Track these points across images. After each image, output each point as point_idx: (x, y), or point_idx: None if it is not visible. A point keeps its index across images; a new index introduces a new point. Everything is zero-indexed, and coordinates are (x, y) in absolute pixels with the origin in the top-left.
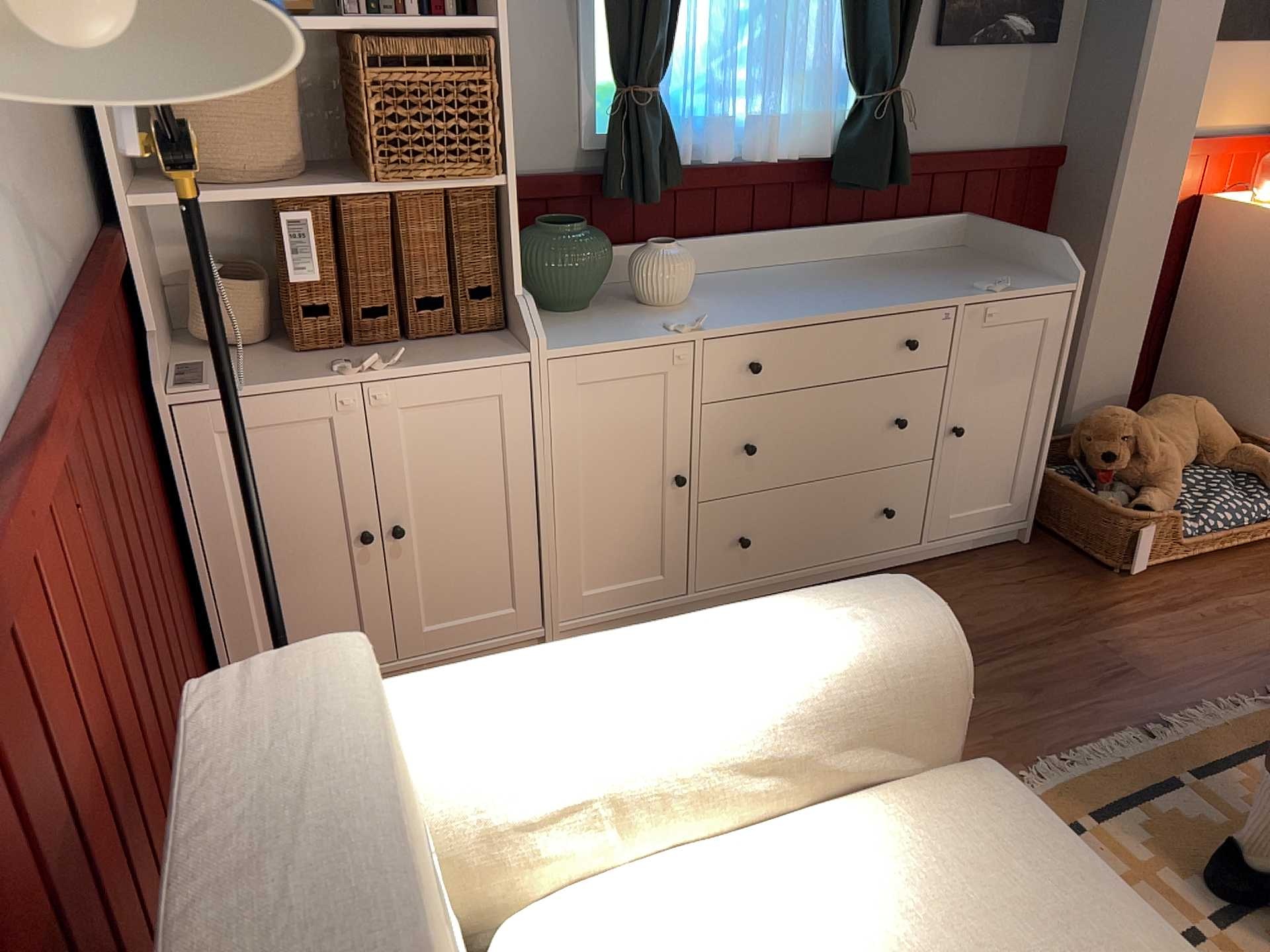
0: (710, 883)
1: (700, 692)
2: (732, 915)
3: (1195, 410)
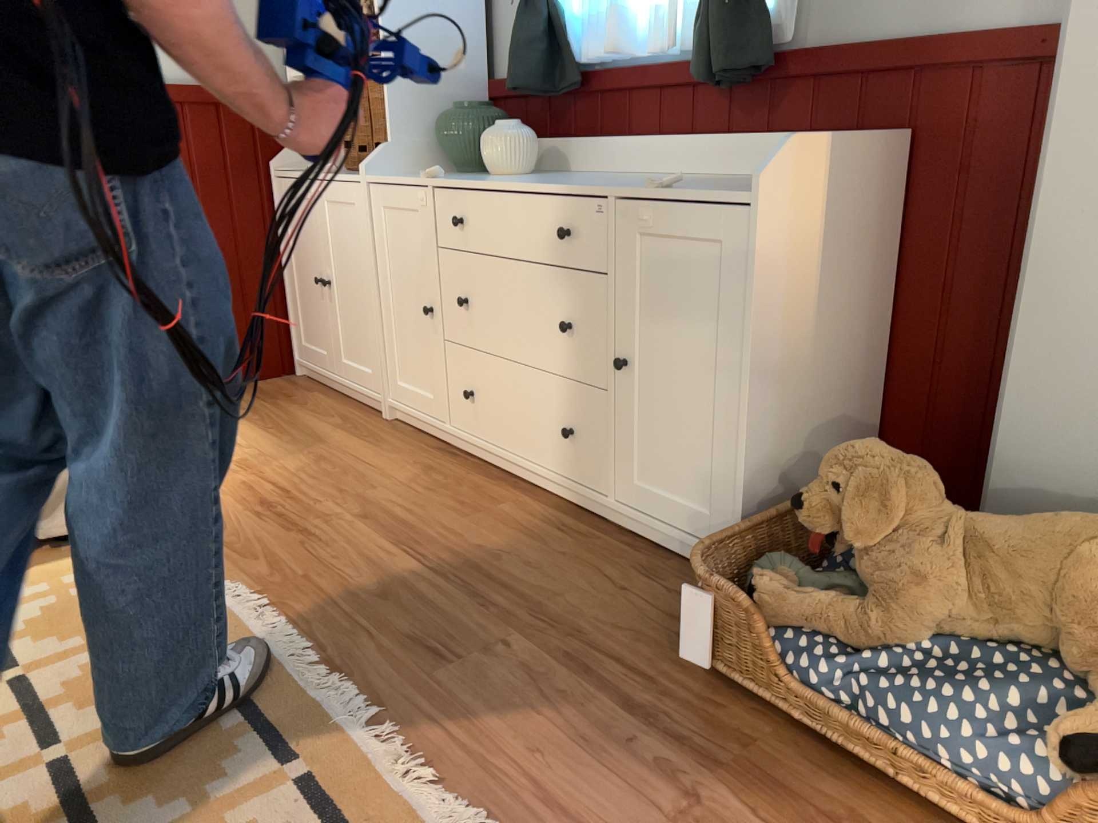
0: None
1: None
2: None
3: (1092, 542)
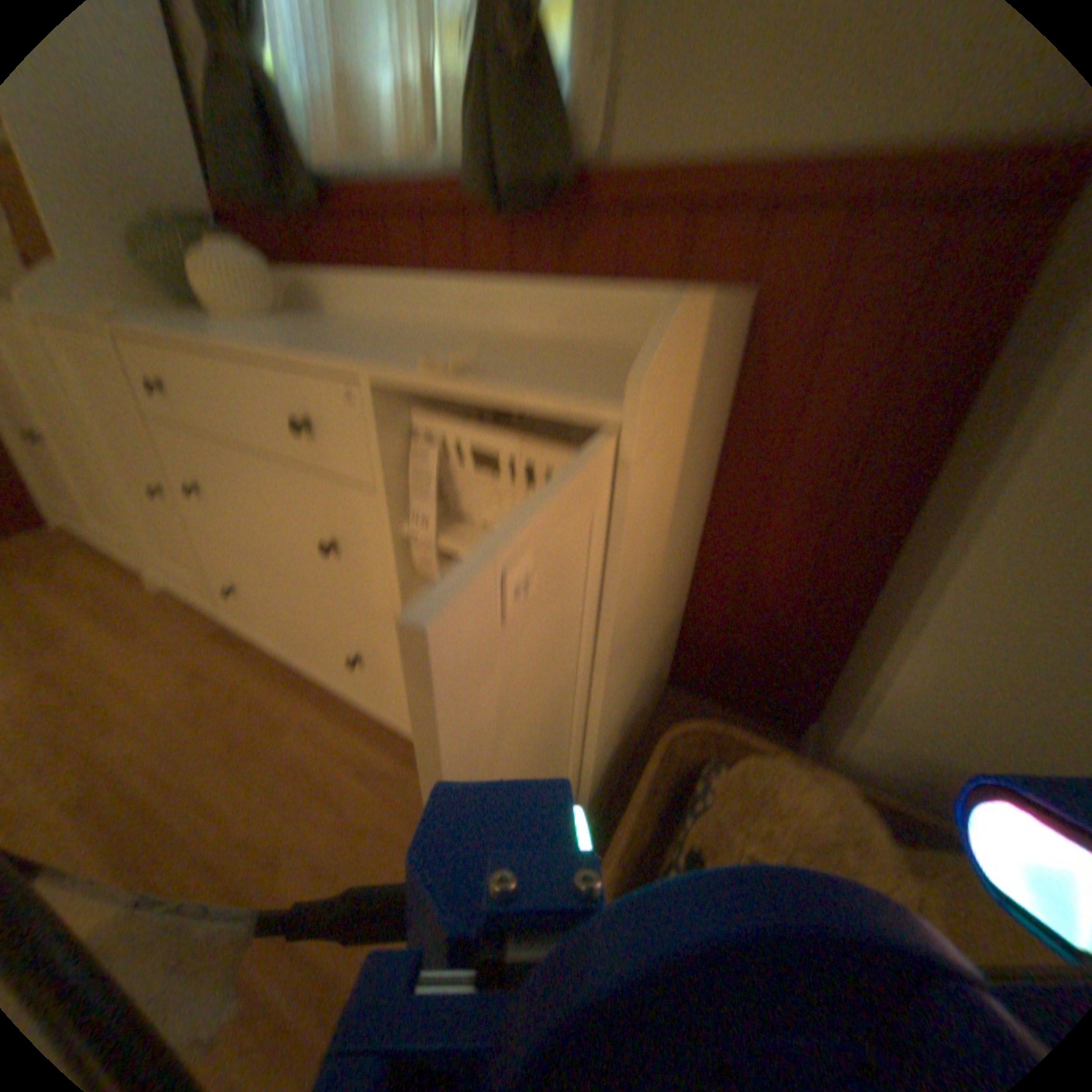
0: None
1: None
2: None
3: None
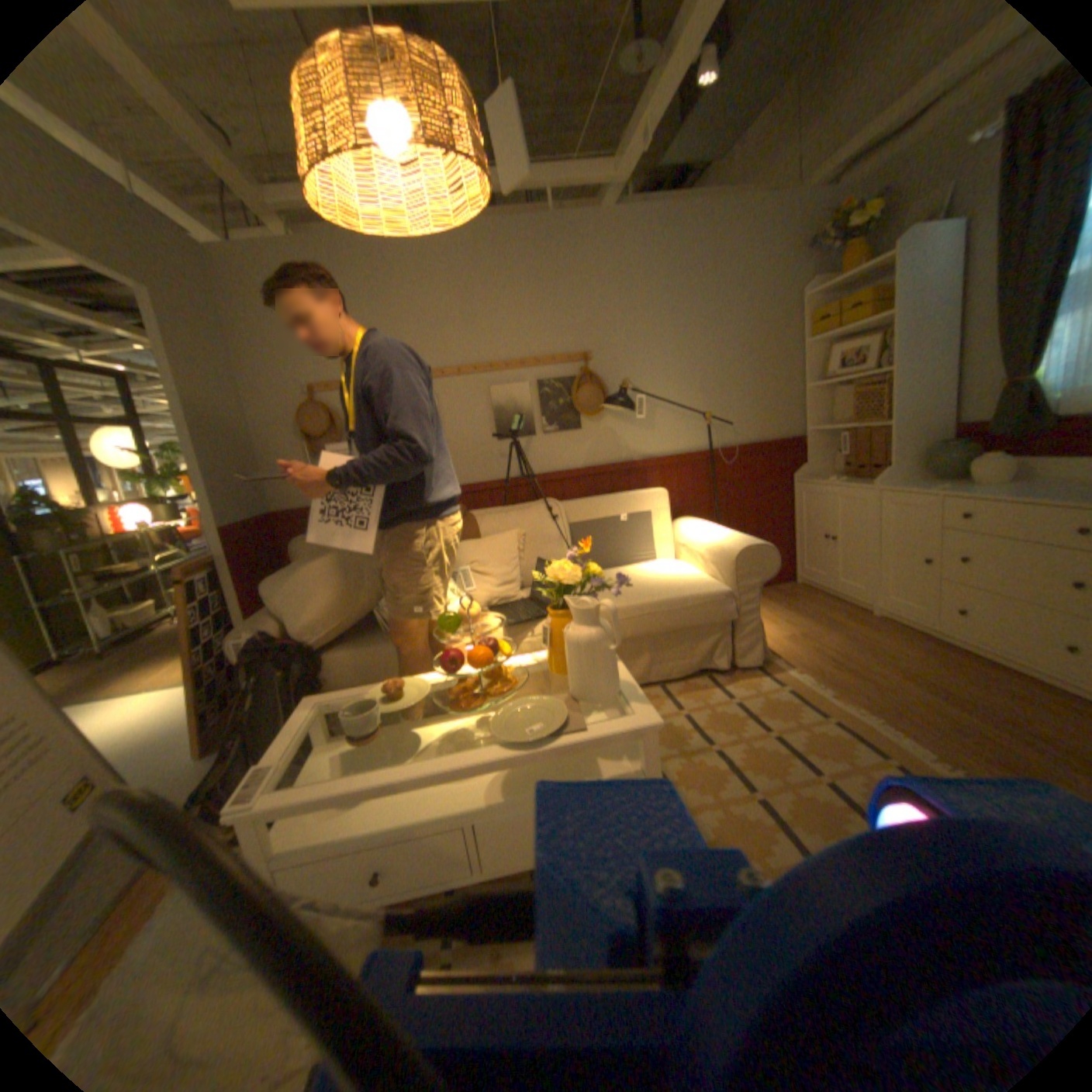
0: (682, 567)
1: (706, 535)
2: (673, 569)
3: None
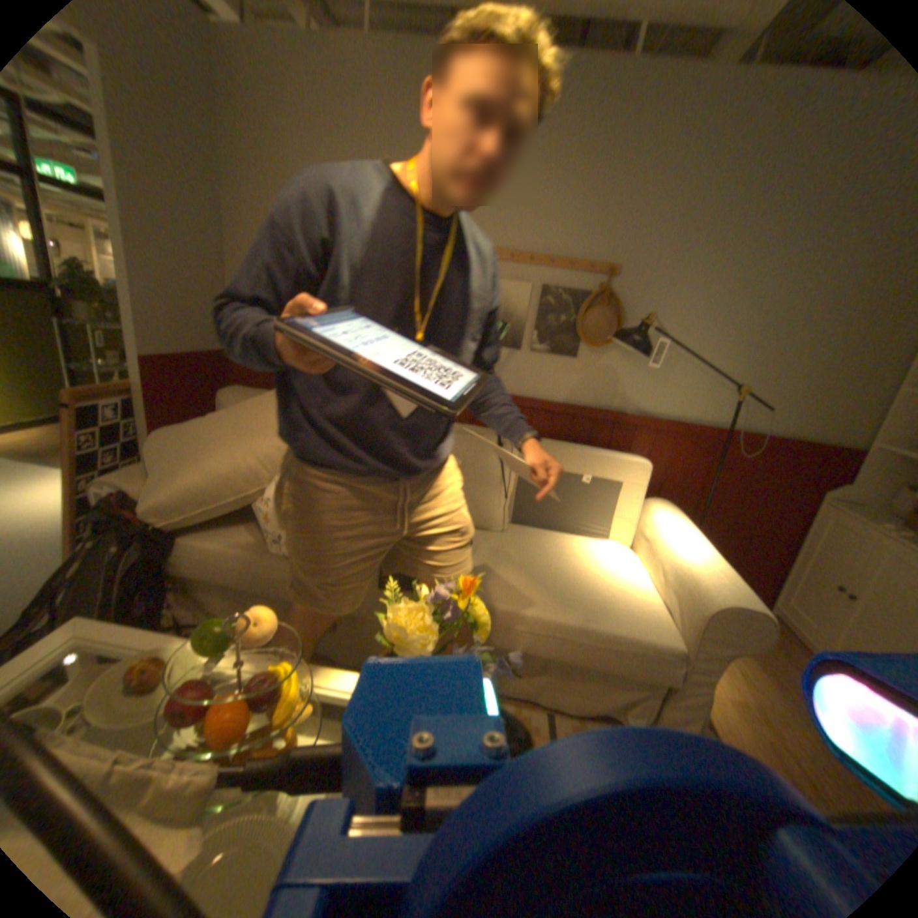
0: (635, 573)
1: (682, 550)
2: (623, 571)
3: None
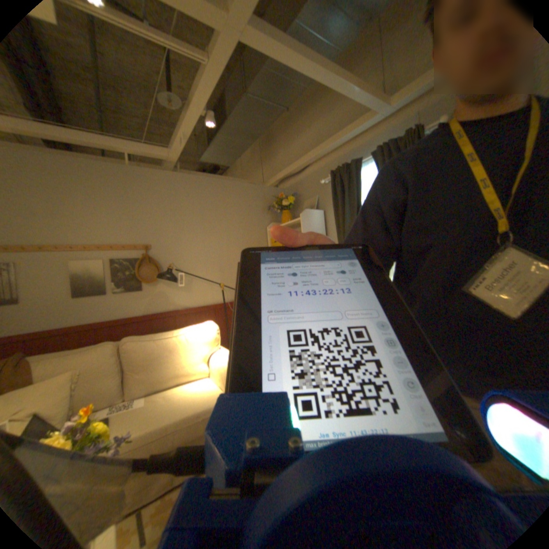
0: (204, 382)
1: (219, 359)
2: (199, 384)
3: None
